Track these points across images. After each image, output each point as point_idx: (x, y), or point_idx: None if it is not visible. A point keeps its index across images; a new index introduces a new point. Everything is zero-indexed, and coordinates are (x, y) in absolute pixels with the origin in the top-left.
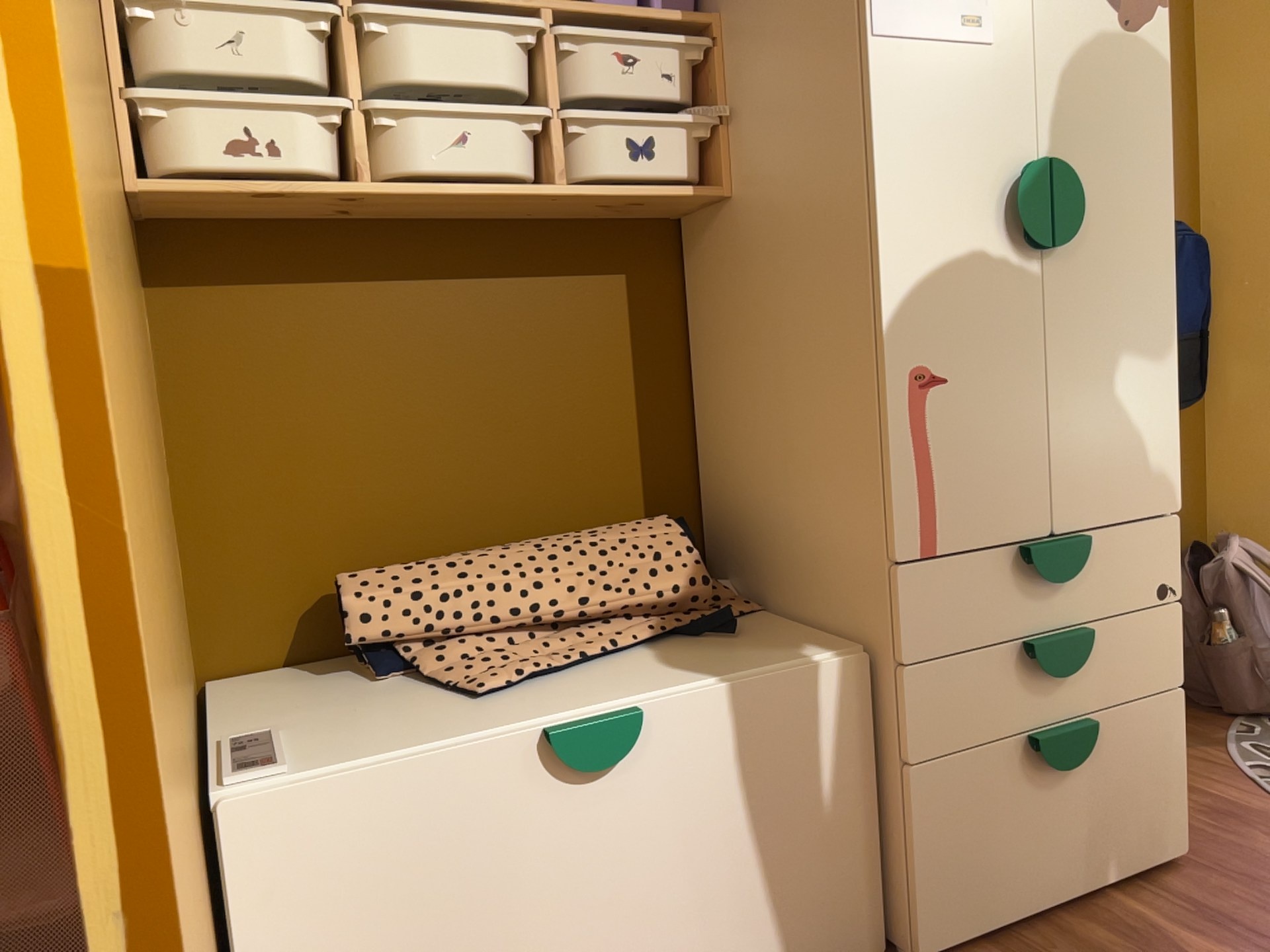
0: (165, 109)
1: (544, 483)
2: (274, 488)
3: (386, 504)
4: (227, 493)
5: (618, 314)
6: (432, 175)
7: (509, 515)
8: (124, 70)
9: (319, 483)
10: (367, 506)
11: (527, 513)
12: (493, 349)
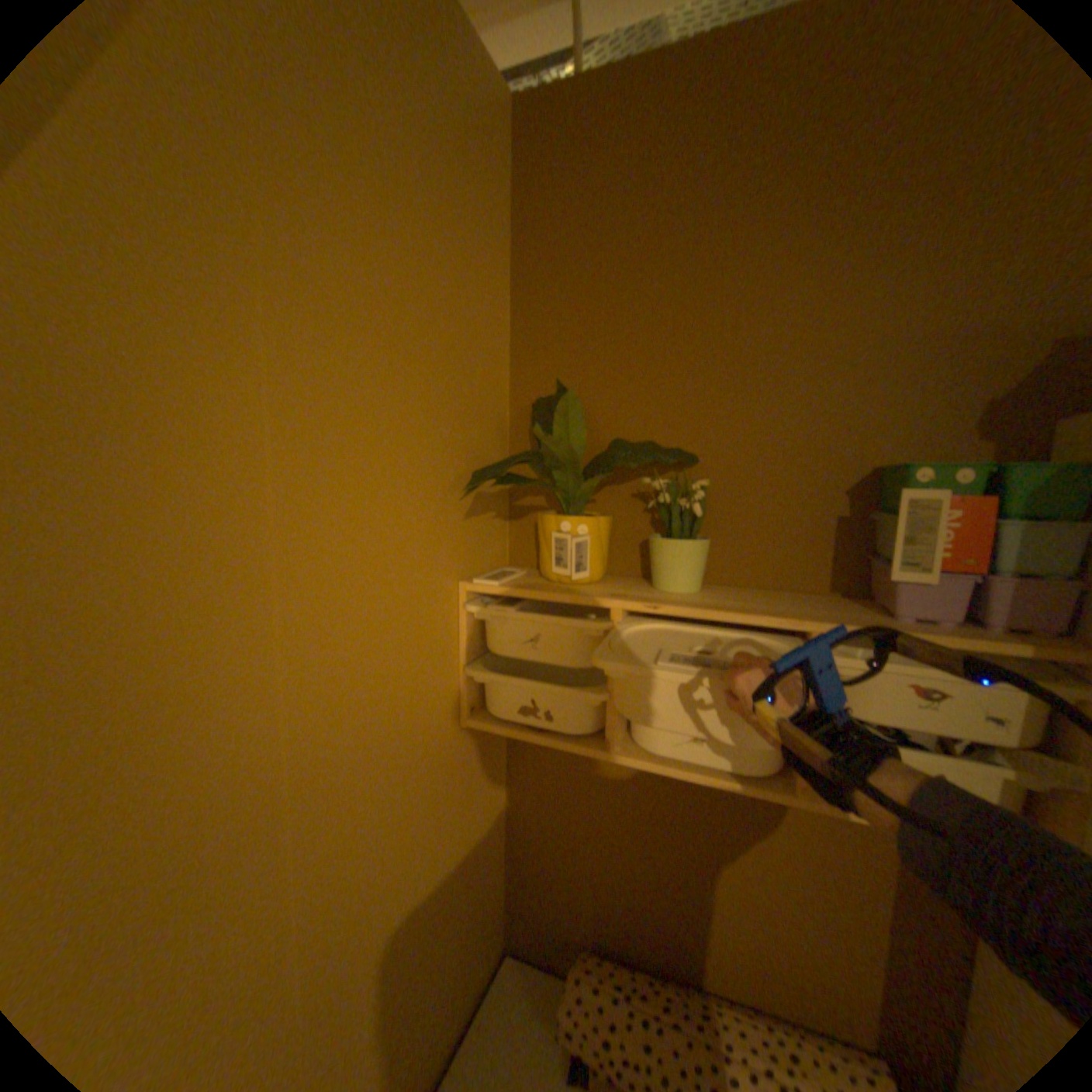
0: (487, 674)
1: (766, 957)
2: (559, 864)
3: (630, 908)
4: (532, 855)
5: (882, 853)
6: (667, 757)
7: (727, 964)
8: (476, 639)
9: (587, 874)
10: (616, 903)
11: (744, 971)
12: (737, 837)
